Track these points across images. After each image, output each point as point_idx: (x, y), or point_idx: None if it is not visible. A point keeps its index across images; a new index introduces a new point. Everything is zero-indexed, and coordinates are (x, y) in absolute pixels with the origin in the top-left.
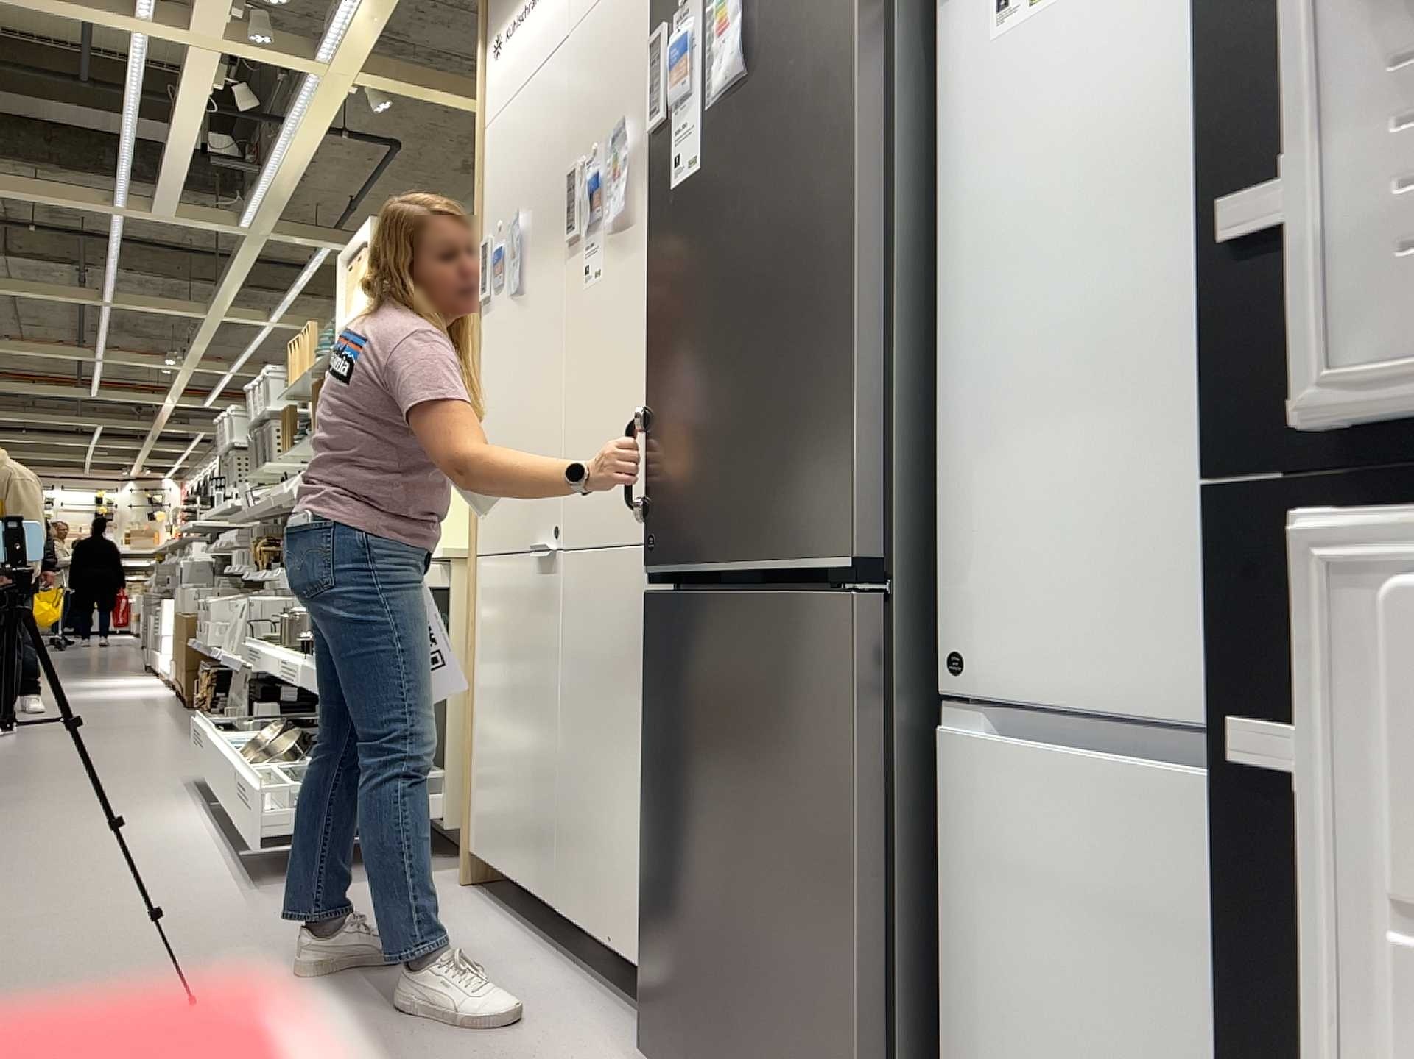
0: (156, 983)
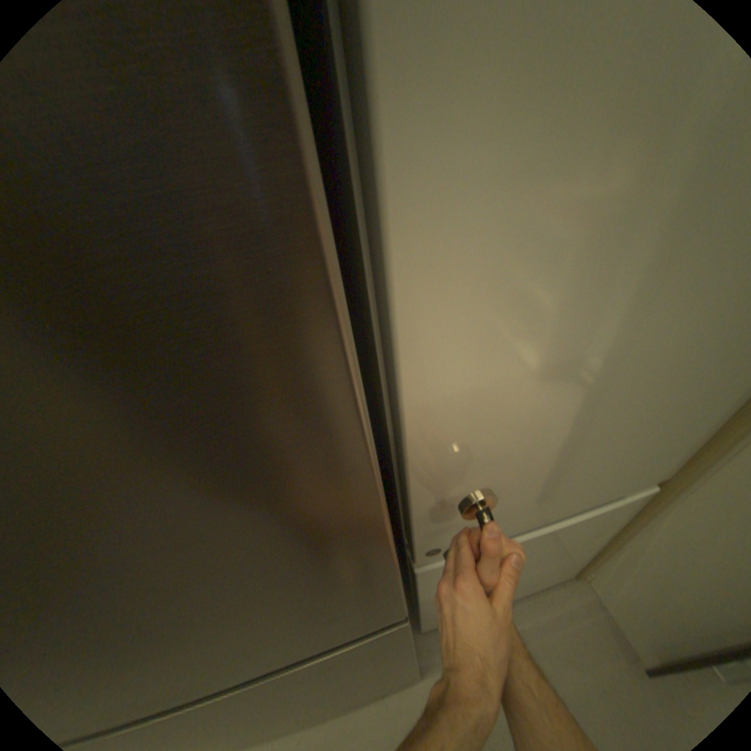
0: None
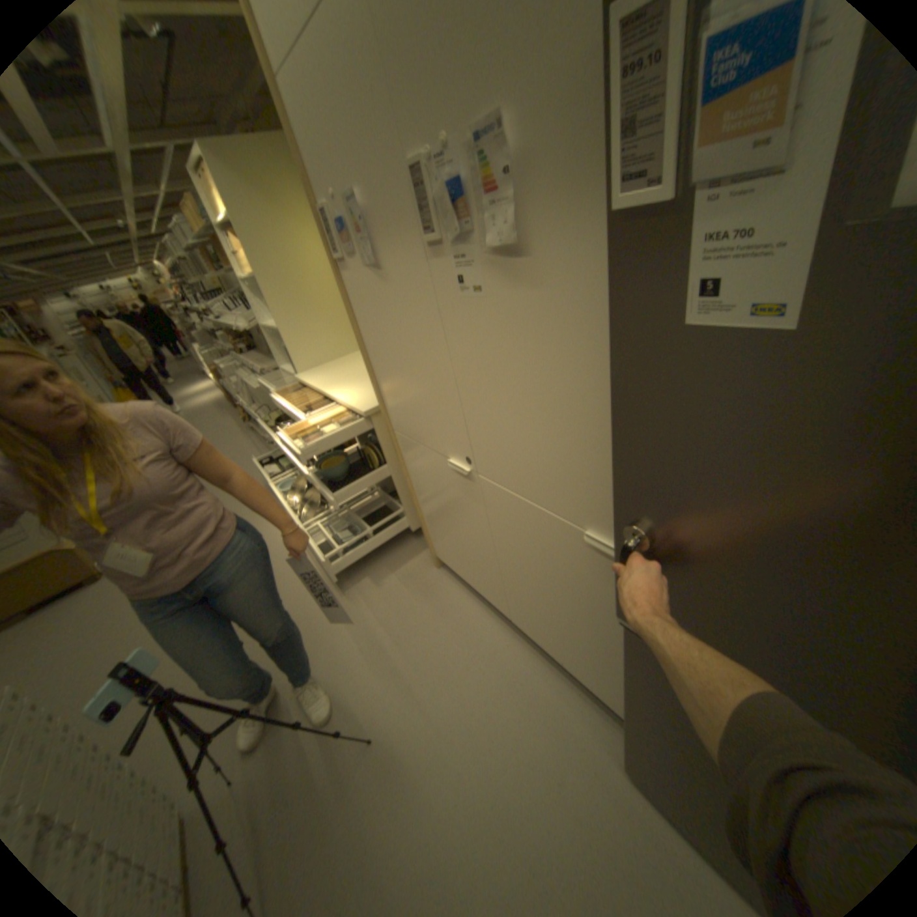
0: (340, 716)
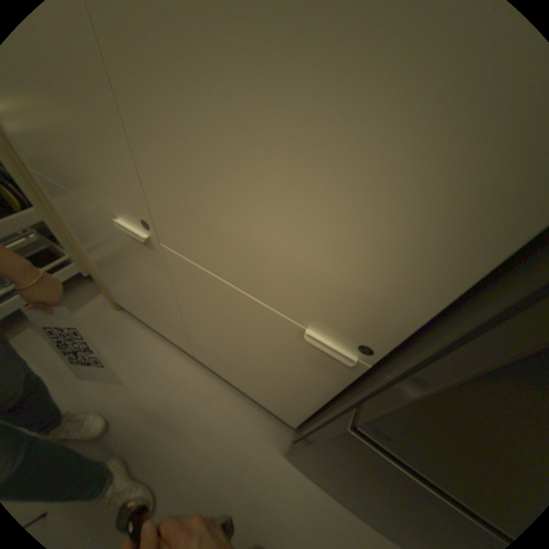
0: None
